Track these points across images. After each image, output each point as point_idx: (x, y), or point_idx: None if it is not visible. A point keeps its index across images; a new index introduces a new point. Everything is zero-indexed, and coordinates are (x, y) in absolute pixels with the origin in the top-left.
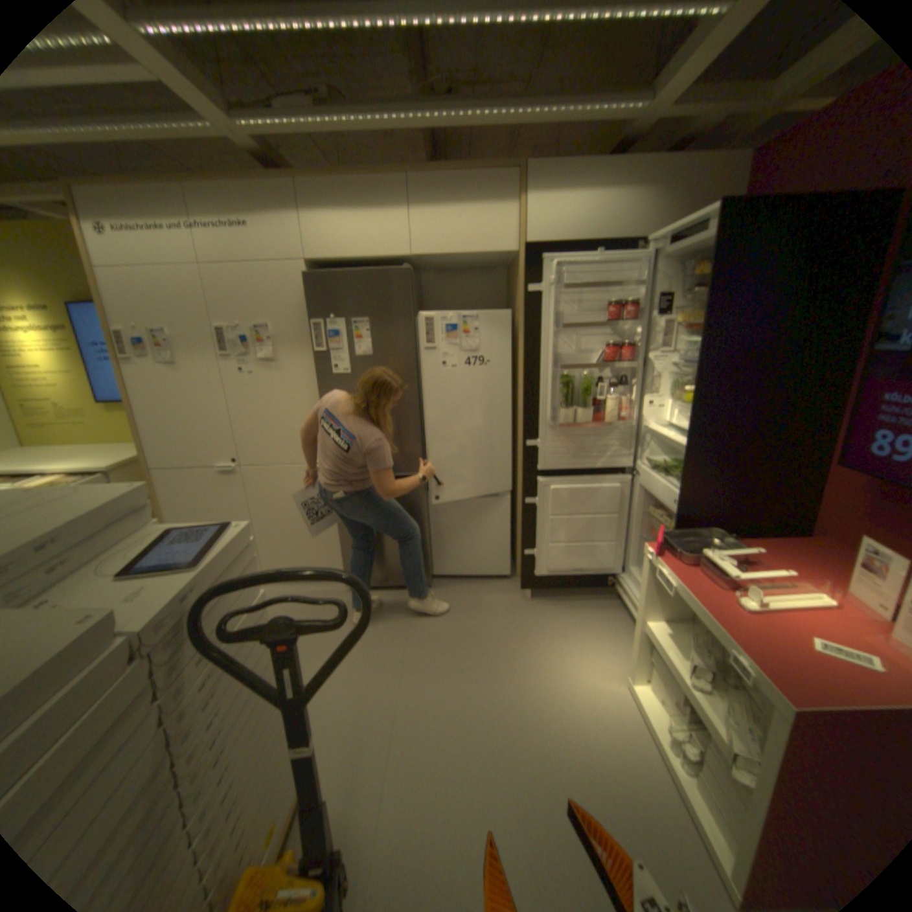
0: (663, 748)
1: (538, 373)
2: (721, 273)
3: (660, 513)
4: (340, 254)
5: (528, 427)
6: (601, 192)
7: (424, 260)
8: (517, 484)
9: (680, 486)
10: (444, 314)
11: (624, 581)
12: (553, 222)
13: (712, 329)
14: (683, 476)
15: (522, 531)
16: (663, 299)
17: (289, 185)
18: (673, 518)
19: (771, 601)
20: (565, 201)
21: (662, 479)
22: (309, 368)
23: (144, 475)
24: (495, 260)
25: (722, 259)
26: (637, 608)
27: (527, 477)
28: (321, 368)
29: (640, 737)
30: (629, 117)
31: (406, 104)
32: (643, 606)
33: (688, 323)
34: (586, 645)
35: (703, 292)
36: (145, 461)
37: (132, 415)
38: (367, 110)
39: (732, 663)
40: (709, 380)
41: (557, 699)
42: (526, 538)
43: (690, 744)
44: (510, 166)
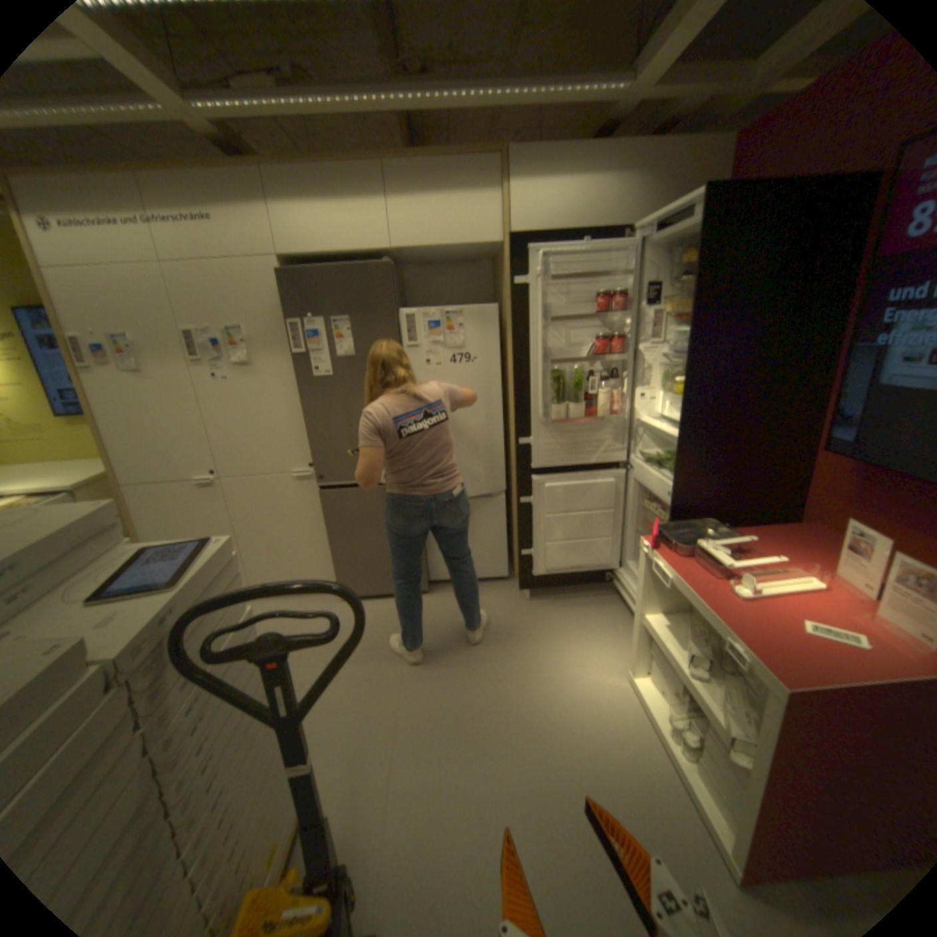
0: (664, 737)
1: (528, 368)
2: (707, 260)
3: (655, 506)
4: (315, 249)
5: (520, 425)
6: (586, 178)
7: (405, 253)
8: (511, 483)
9: (673, 479)
10: (428, 310)
11: (622, 576)
12: (538, 210)
13: (700, 318)
14: (676, 468)
15: (518, 531)
16: (651, 289)
17: (255, 174)
18: (668, 510)
19: (764, 588)
20: (549, 189)
21: (656, 472)
22: (288, 371)
23: (115, 492)
24: (479, 252)
25: (709, 246)
26: (635, 602)
27: (521, 476)
28: (300, 371)
29: (641, 728)
30: (612, 99)
31: (378, 84)
32: (641, 600)
33: (677, 313)
34: (586, 641)
35: (690, 281)
36: (115, 477)
37: (97, 428)
38: (336, 91)
39: (728, 650)
40: (699, 370)
41: (560, 696)
42: (522, 538)
43: (690, 732)
44: (491, 152)
